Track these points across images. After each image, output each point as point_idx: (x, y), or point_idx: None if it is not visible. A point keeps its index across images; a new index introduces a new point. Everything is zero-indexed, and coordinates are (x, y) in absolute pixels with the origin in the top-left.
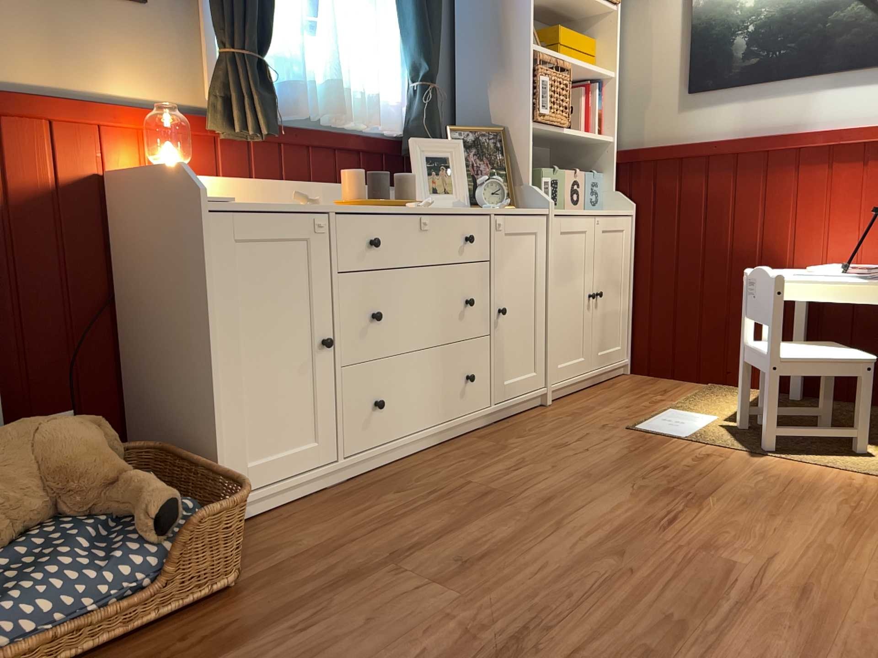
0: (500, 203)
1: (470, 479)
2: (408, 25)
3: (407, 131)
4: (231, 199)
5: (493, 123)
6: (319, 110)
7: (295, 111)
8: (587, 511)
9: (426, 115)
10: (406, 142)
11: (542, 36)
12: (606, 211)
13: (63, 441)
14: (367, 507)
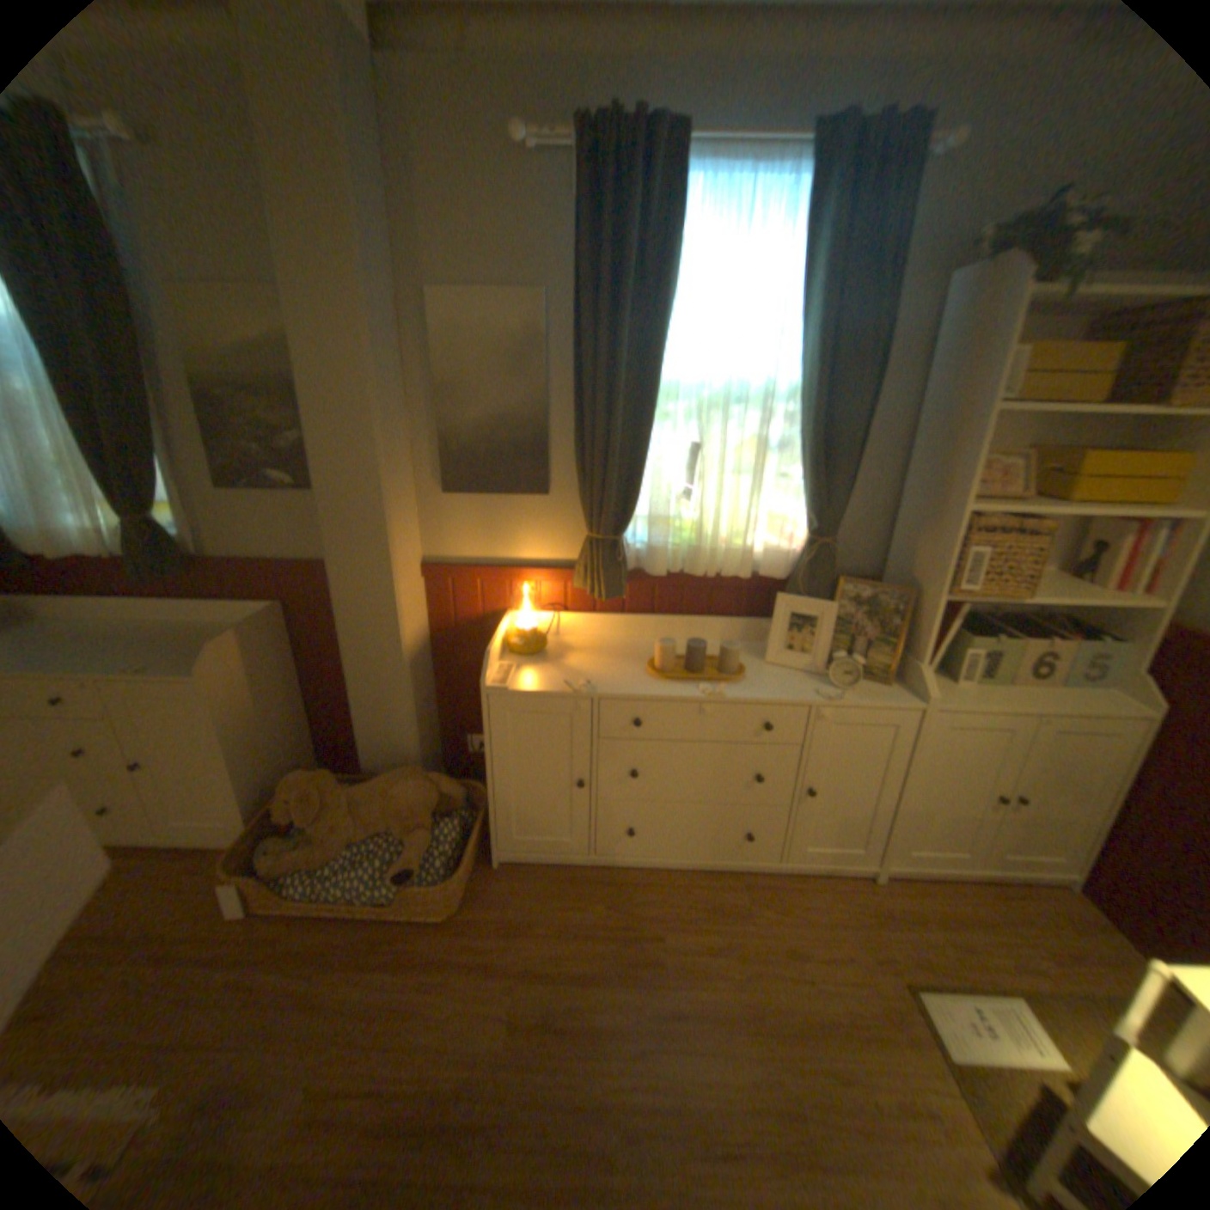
0: (851, 688)
1: (669, 937)
2: (807, 479)
3: (793, 577)
4: (508, 687)
5: (914, 577)
6: (686, 564)
7: (652, 572)
8: (687, 1066)
9: (806, 571)
10: (789, 587)
11: (1062, 457)
12: (1089, 708)
13: (401, 798)
14: (577, 909)
